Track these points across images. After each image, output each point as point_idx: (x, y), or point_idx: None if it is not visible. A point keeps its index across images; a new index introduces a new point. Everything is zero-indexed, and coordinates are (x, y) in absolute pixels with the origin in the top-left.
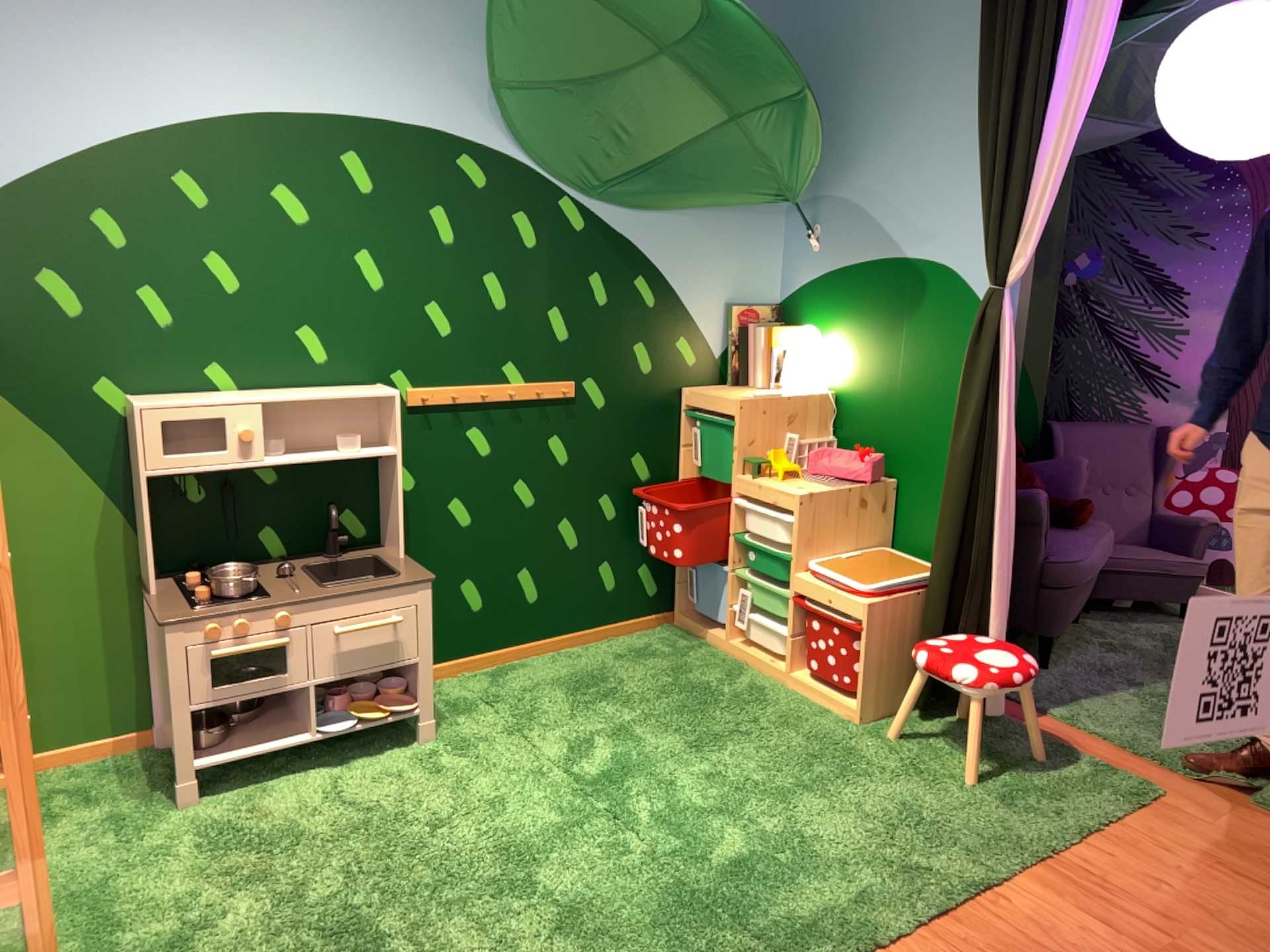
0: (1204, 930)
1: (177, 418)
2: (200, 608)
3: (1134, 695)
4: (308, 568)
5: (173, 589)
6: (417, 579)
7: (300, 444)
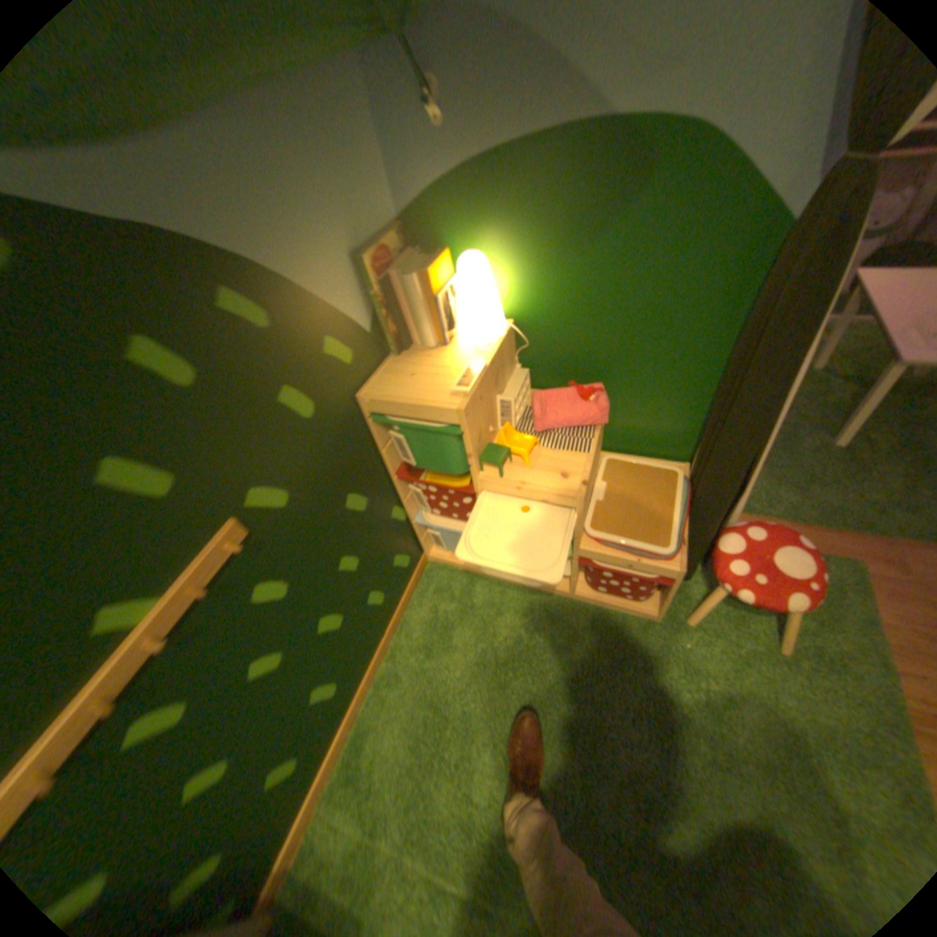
0: None
1: None
2: None
3: None
4: None
5: None
6: None
7: None
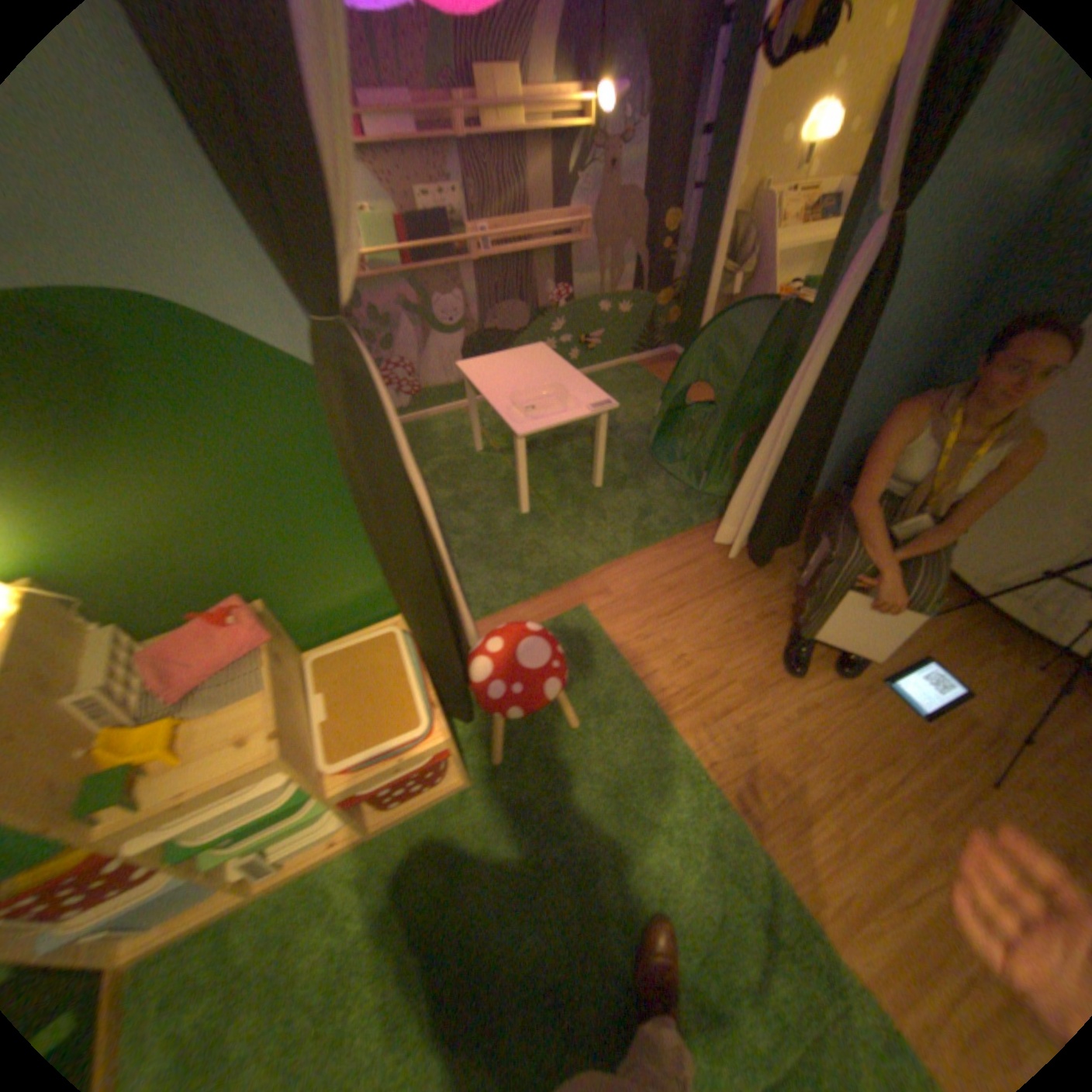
0: (722, 661)
1: None
2: None
3: (464, 558)
4: None
5: None
6: None
7: None
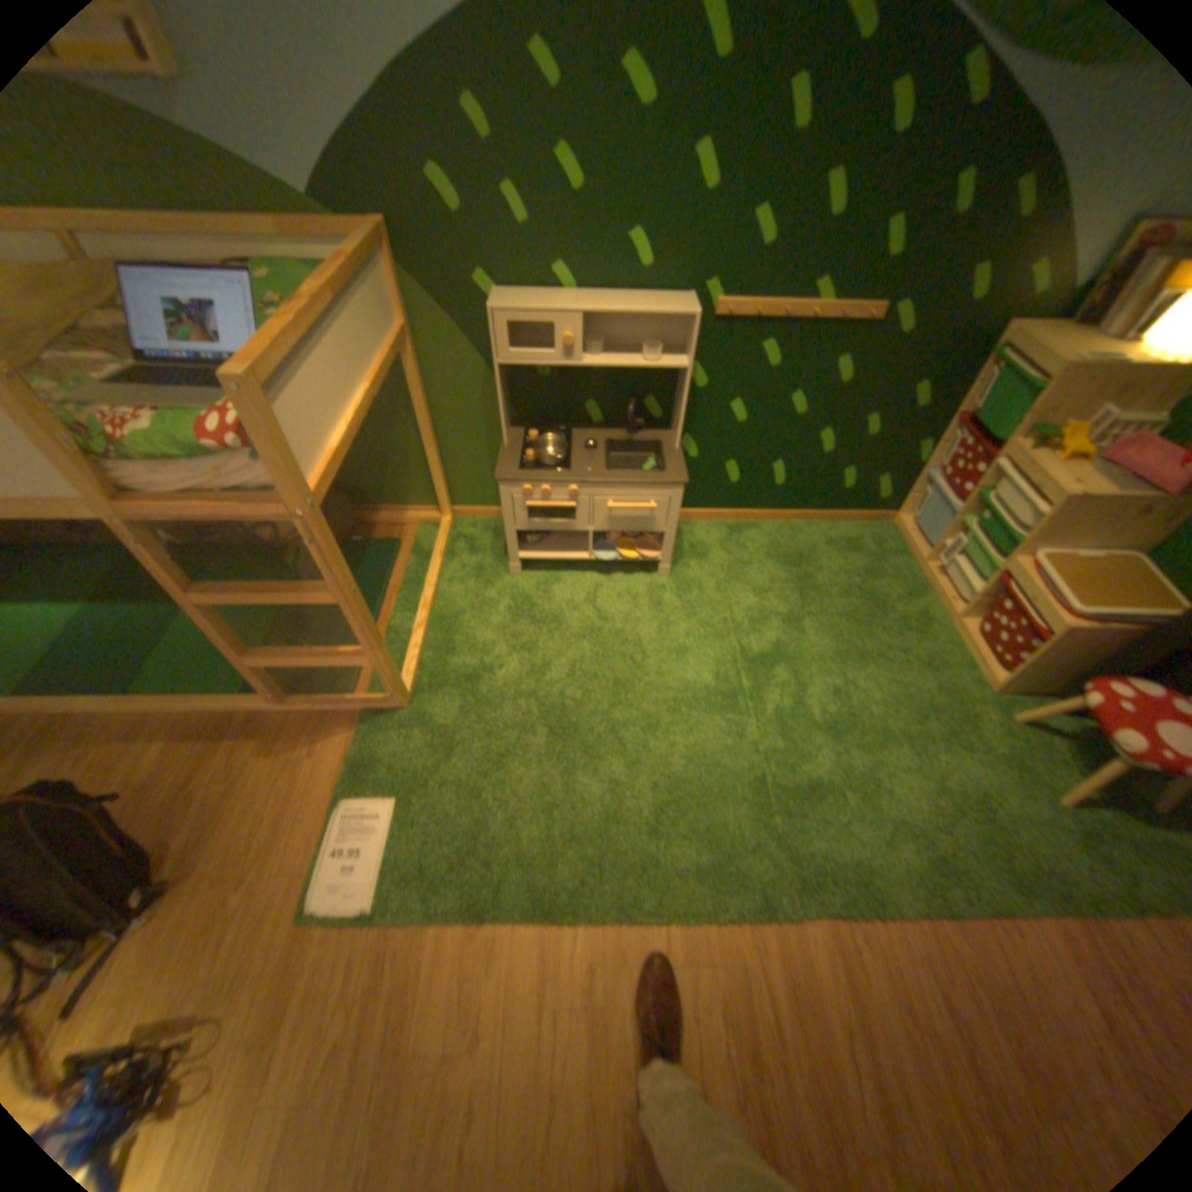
0: None
1: (517, 323)
2: (523, 473)
3: None
4: (609, 445)
5: (519, 444)
6: (674, 482)
7: (619, 344)
